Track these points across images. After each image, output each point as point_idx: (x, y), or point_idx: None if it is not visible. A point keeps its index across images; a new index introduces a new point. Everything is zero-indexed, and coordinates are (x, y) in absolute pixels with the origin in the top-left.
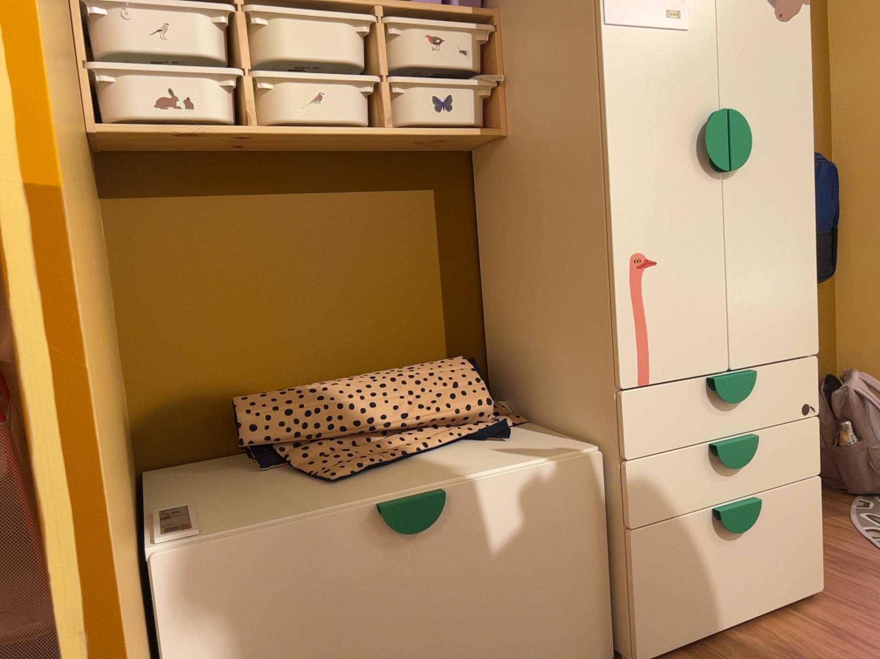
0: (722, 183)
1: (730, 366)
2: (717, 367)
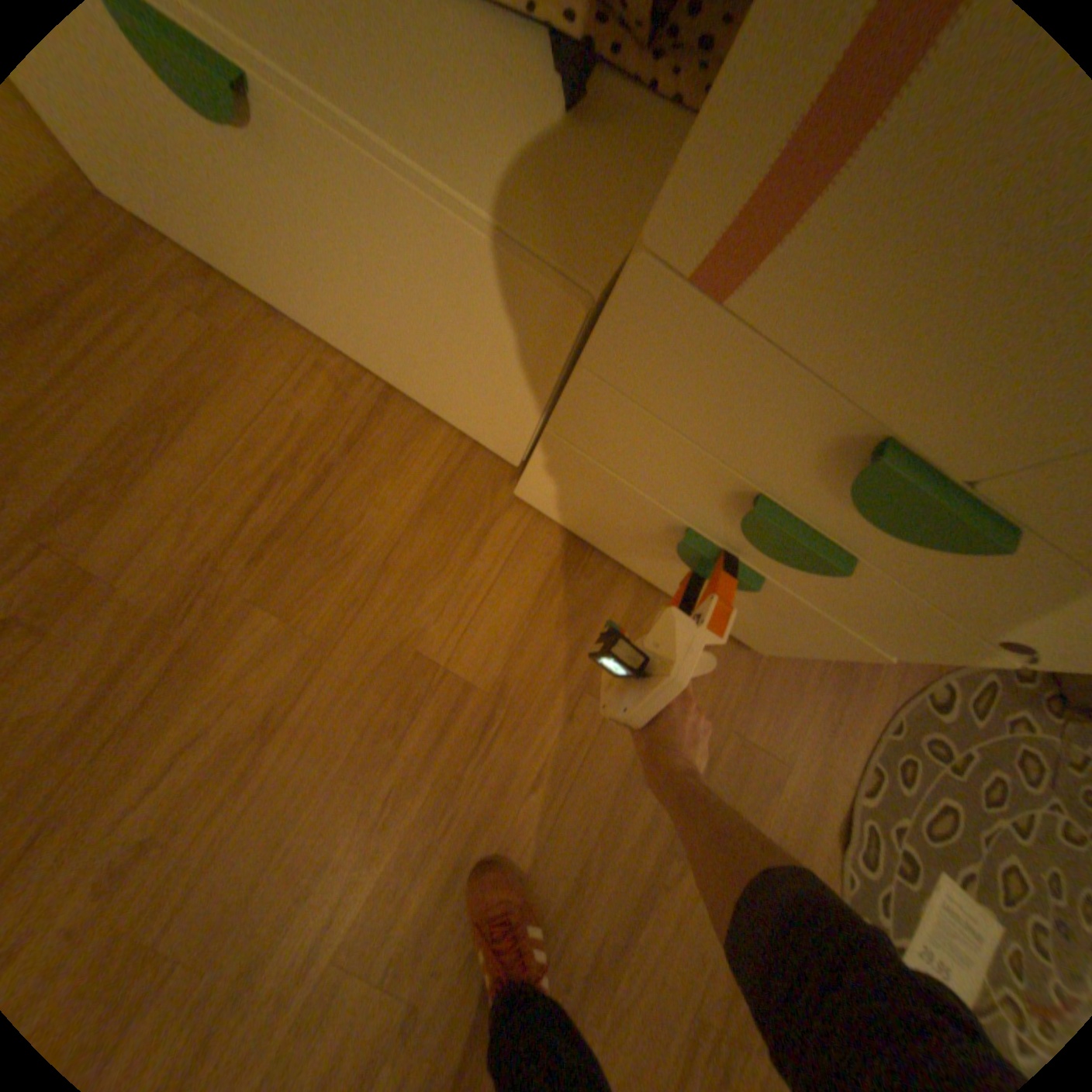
0: None
1: (981, 482)
2: (945, 449)
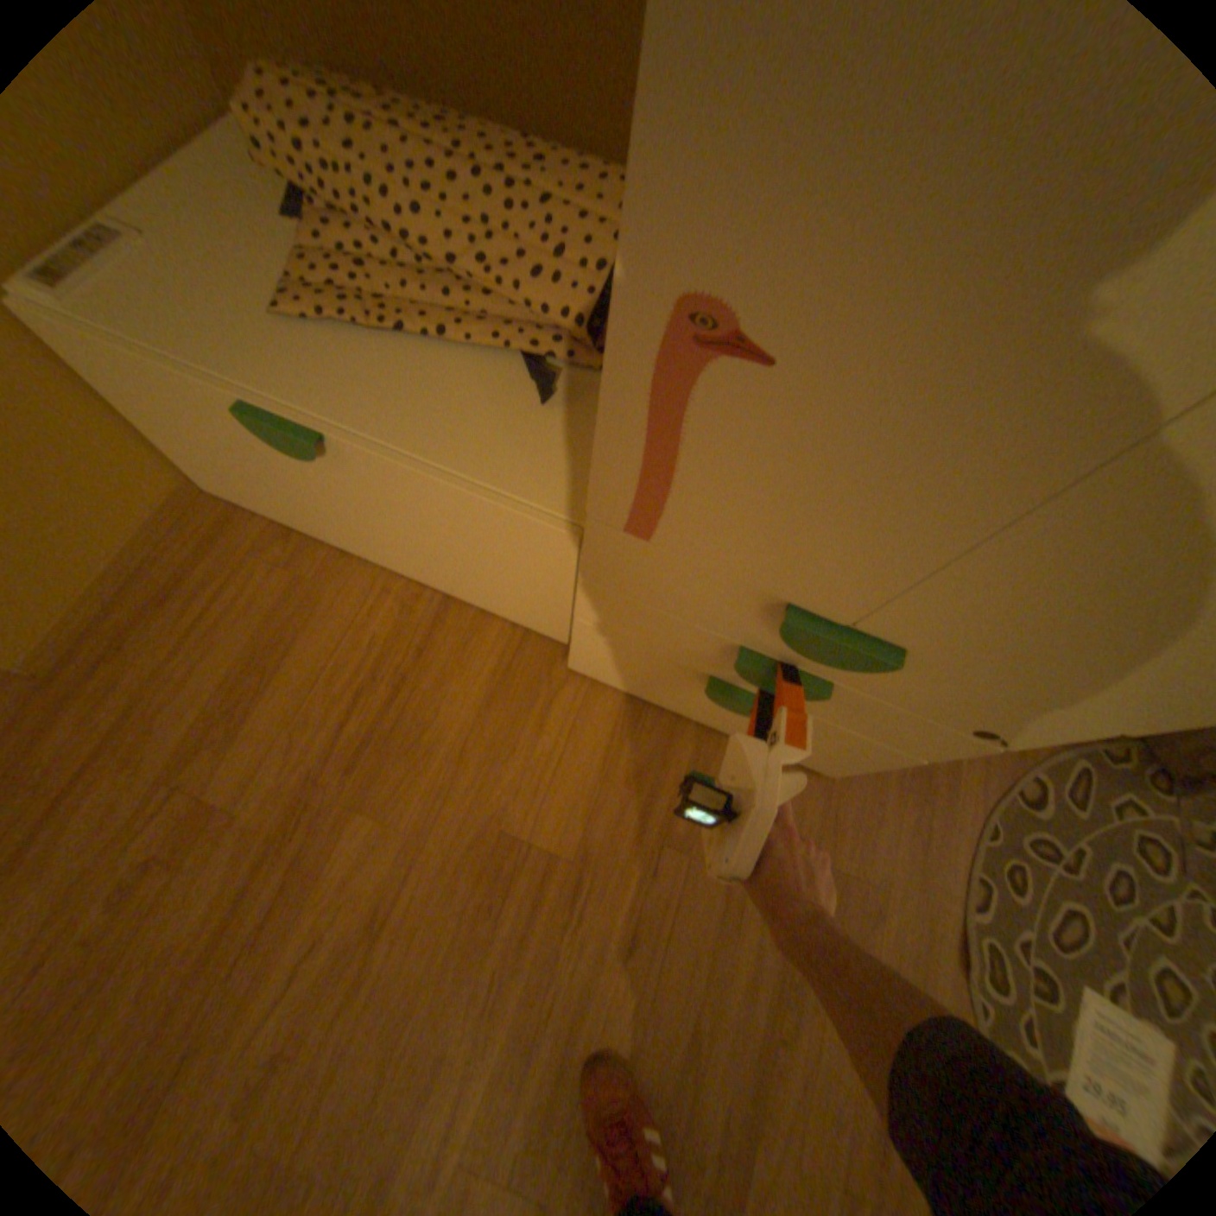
0: None
1: (855, 625)
2: (821, 608)
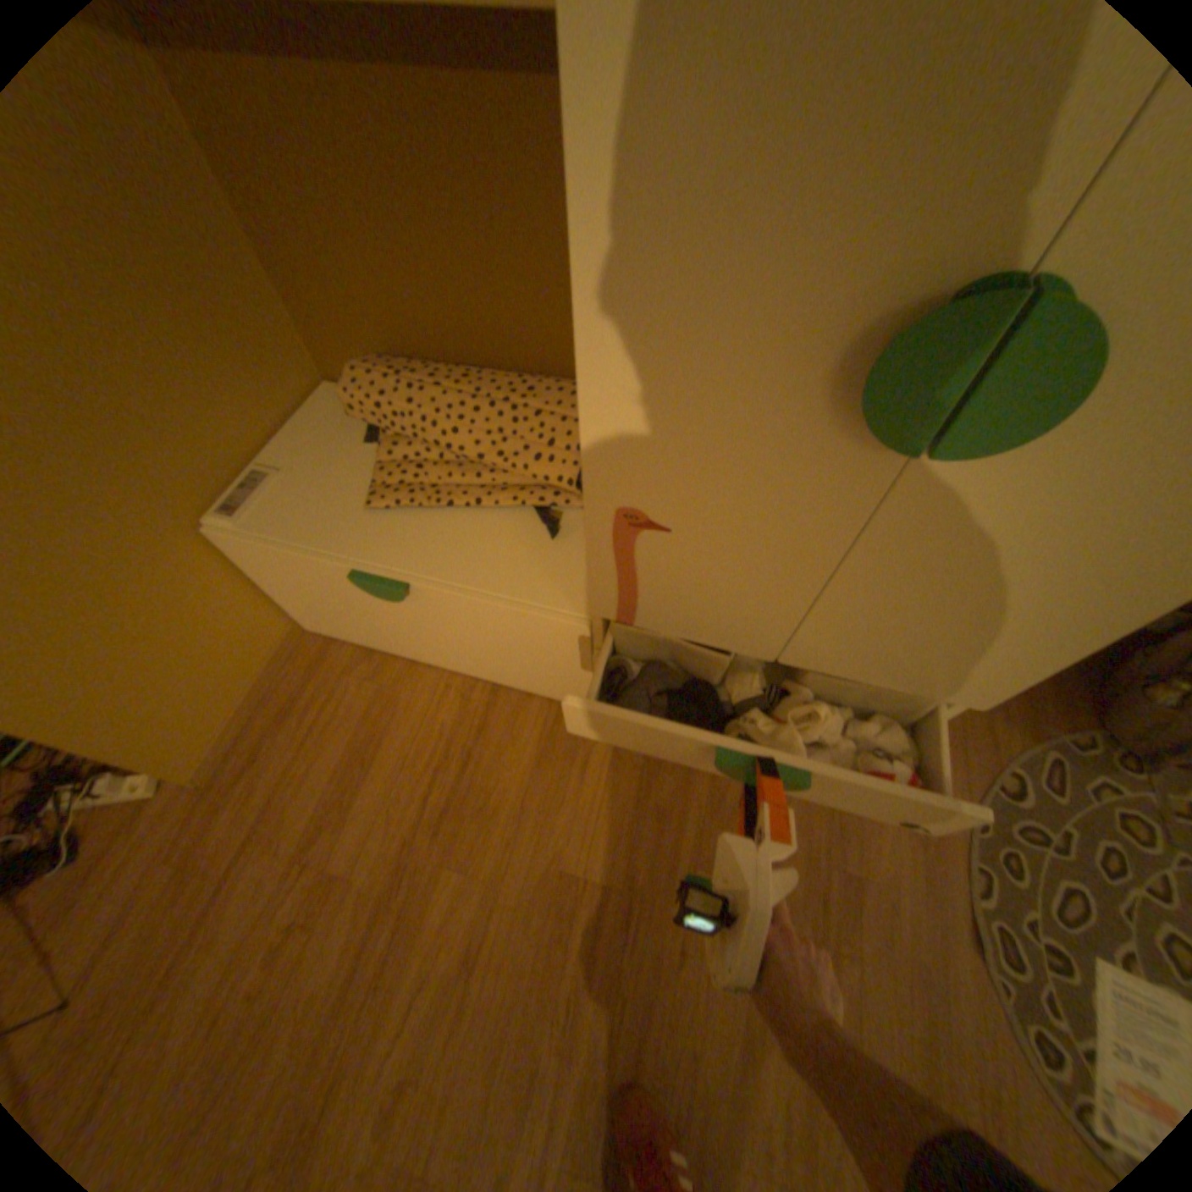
0: (908, 461)
1: (776, 661)
2: (751, 653)
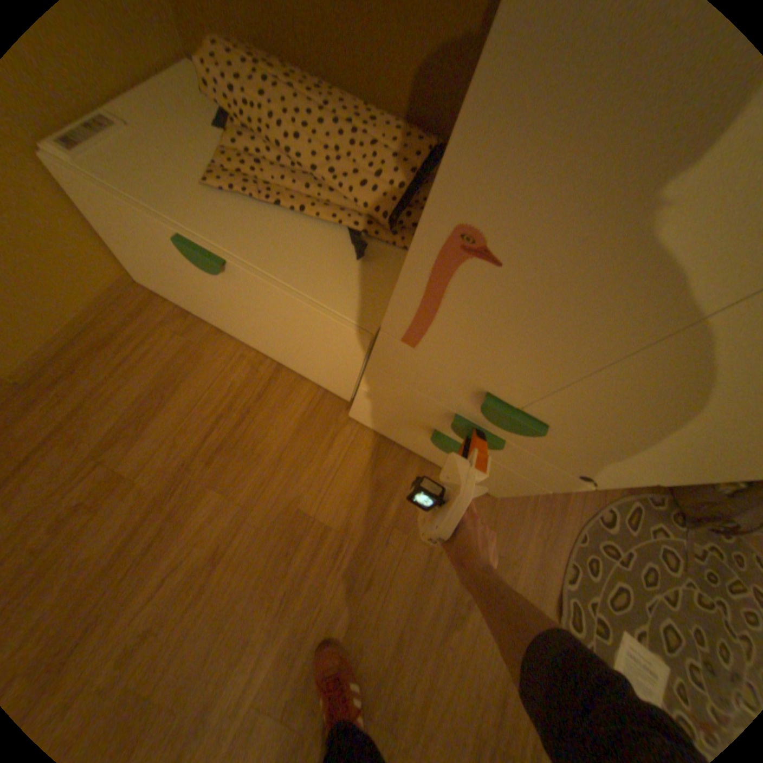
0: None
1: (523, 409)
2: (505, 397)
